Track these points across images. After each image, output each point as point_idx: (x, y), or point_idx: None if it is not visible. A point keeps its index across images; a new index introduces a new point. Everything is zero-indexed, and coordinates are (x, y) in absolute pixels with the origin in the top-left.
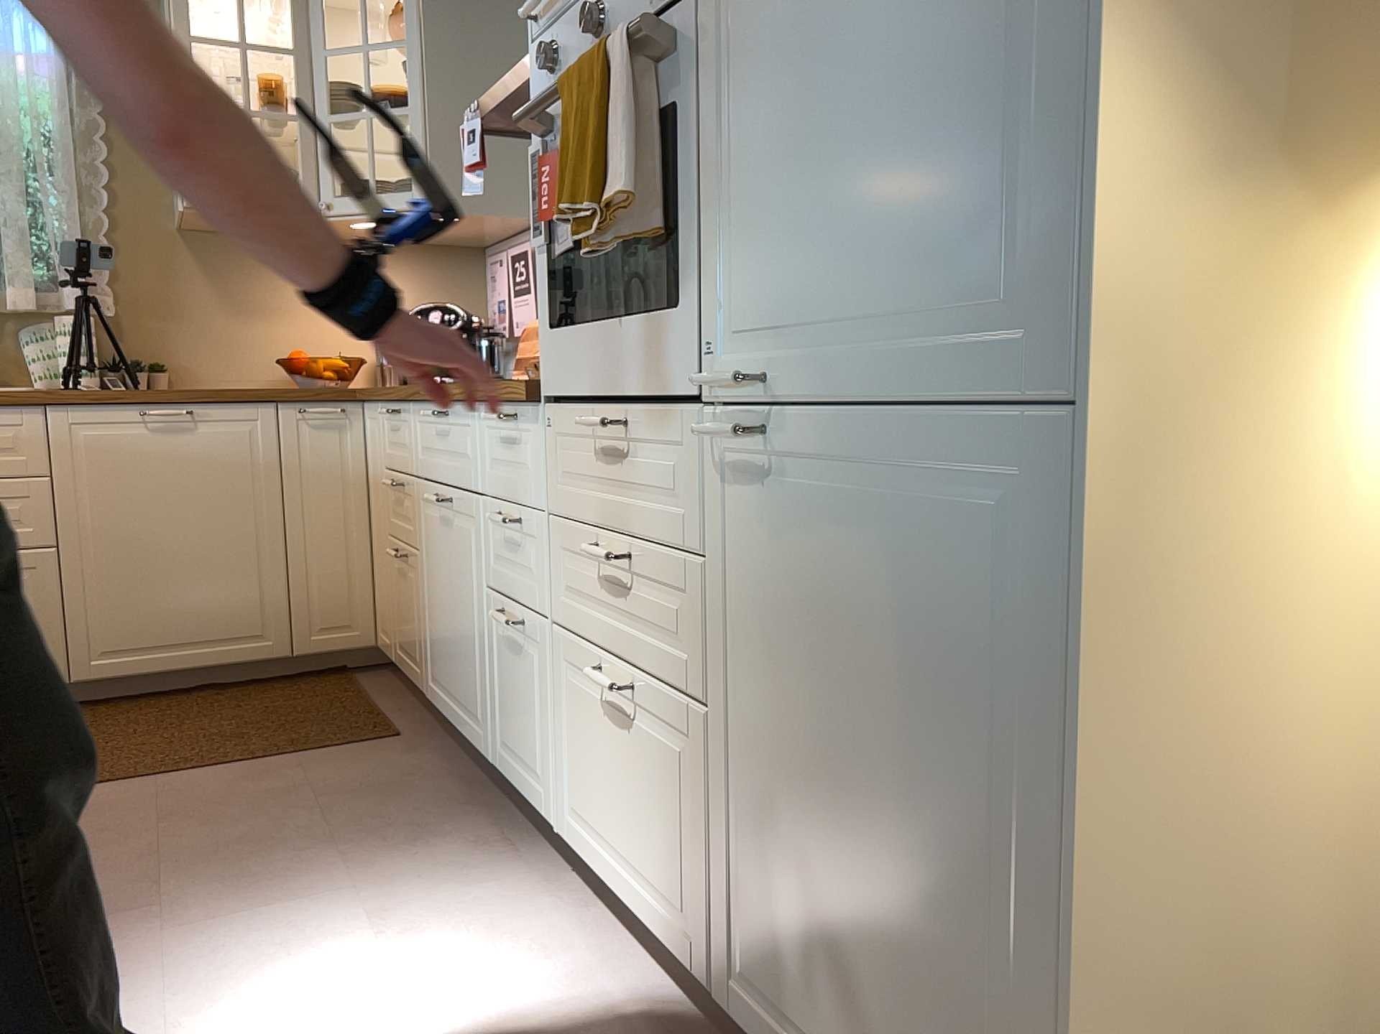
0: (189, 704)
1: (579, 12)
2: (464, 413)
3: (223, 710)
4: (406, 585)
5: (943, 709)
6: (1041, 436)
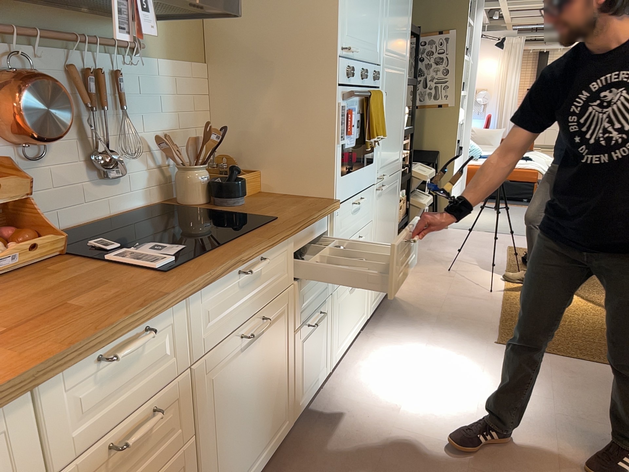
0: None
1: (354, 63)
2: (280, 246)
3: None
4: None
5: (392, 215)
6: (398, 173)
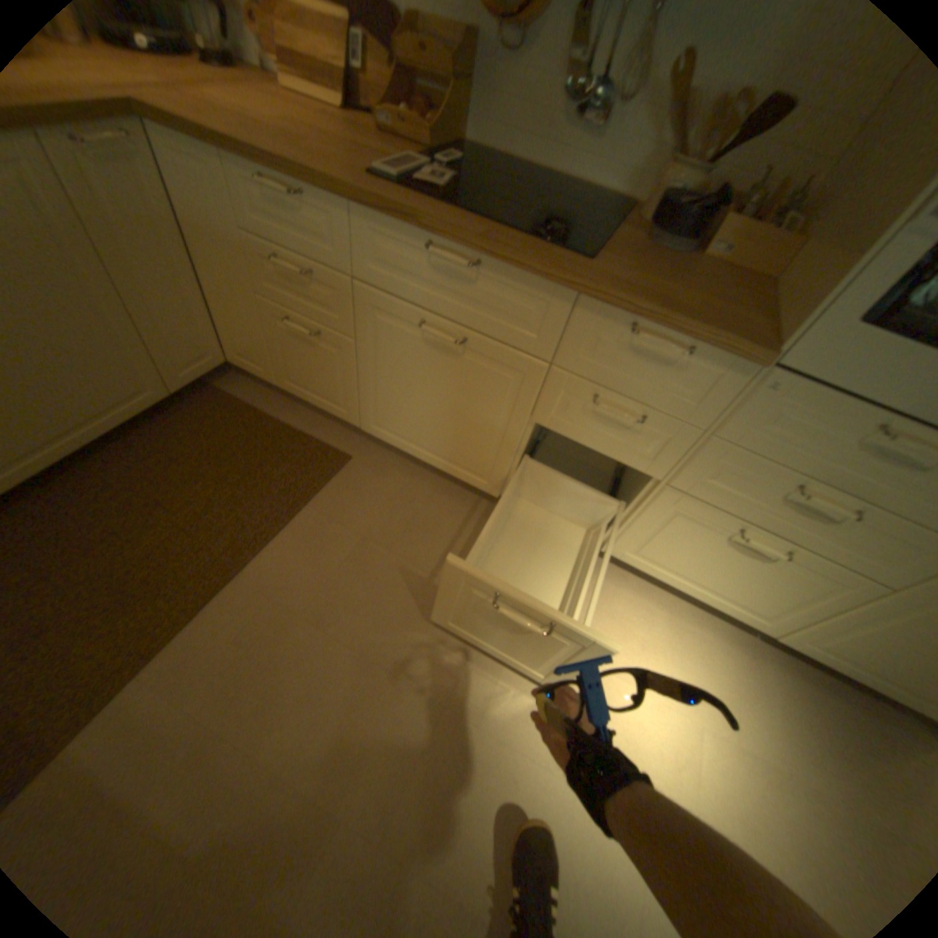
0: (116, 467)
1: None
2: (535, 283)
3: (168, 469)
4: (316, 351)
5: None
6: None
